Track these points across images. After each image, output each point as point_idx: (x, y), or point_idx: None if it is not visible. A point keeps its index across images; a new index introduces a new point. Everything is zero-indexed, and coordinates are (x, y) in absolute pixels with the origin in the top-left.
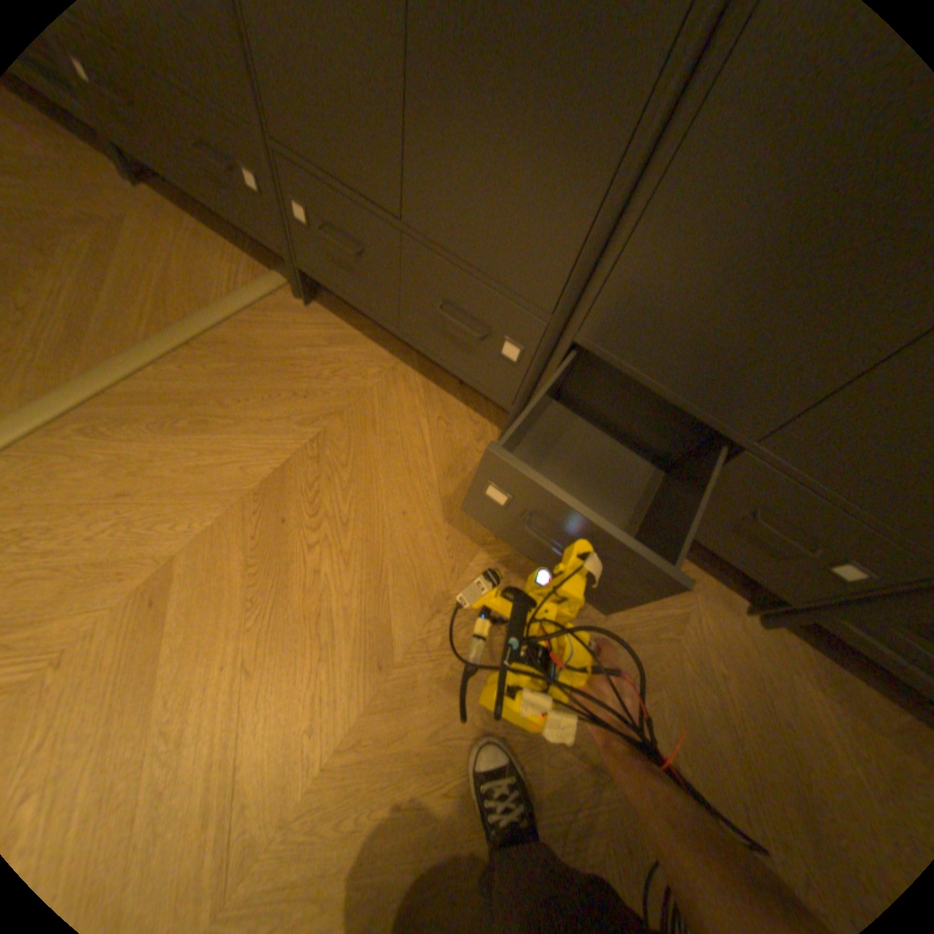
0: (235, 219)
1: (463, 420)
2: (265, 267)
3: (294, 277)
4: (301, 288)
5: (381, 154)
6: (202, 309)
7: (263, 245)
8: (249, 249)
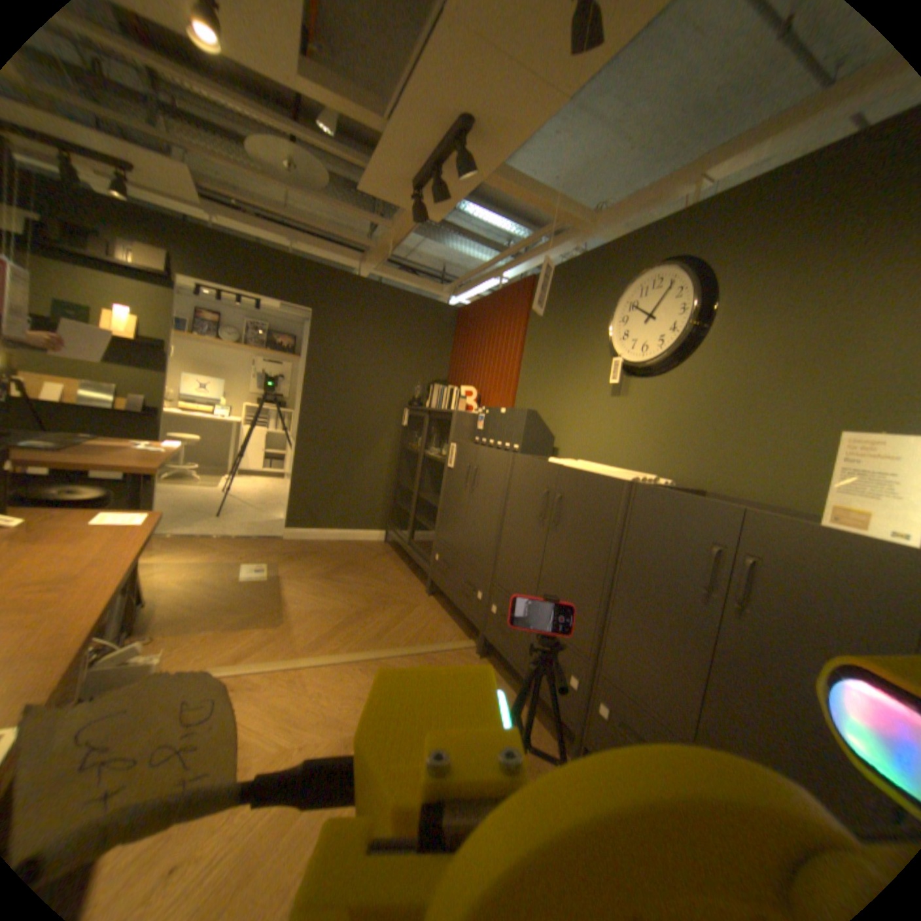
0: (465, 610)
1: (548, 745)
2: (467, 636)
3: (479, 644)
4: (481, 649)
5: (530, 587)
6: (431, 642)
7: (471, 628)
8: (464, 628)
